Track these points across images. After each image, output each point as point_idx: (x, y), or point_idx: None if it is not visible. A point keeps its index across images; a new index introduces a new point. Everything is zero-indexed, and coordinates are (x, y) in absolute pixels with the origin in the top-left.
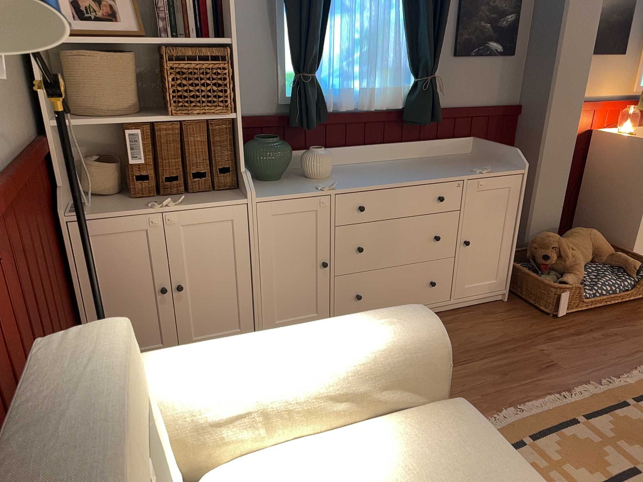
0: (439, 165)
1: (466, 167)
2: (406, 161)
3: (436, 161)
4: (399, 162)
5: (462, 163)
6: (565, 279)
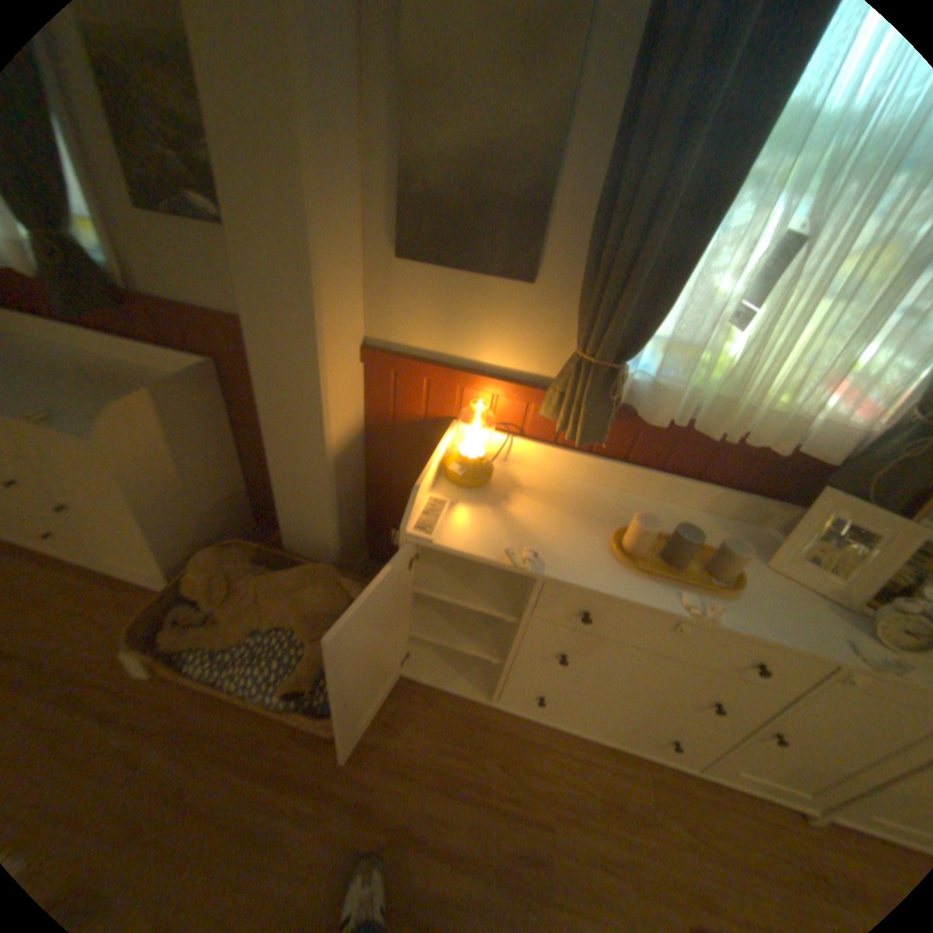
0: (75, 385)
1: (72, 403)
2: (92, 364)
3: (116, 377)
4: (80, 361)
5: (115, 394)
6: (178, 636)
